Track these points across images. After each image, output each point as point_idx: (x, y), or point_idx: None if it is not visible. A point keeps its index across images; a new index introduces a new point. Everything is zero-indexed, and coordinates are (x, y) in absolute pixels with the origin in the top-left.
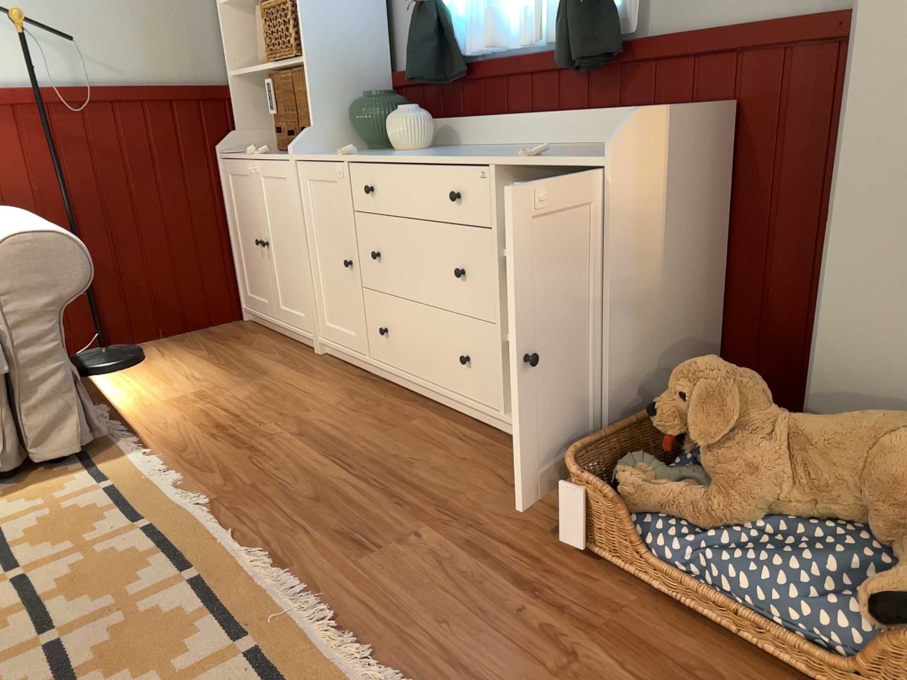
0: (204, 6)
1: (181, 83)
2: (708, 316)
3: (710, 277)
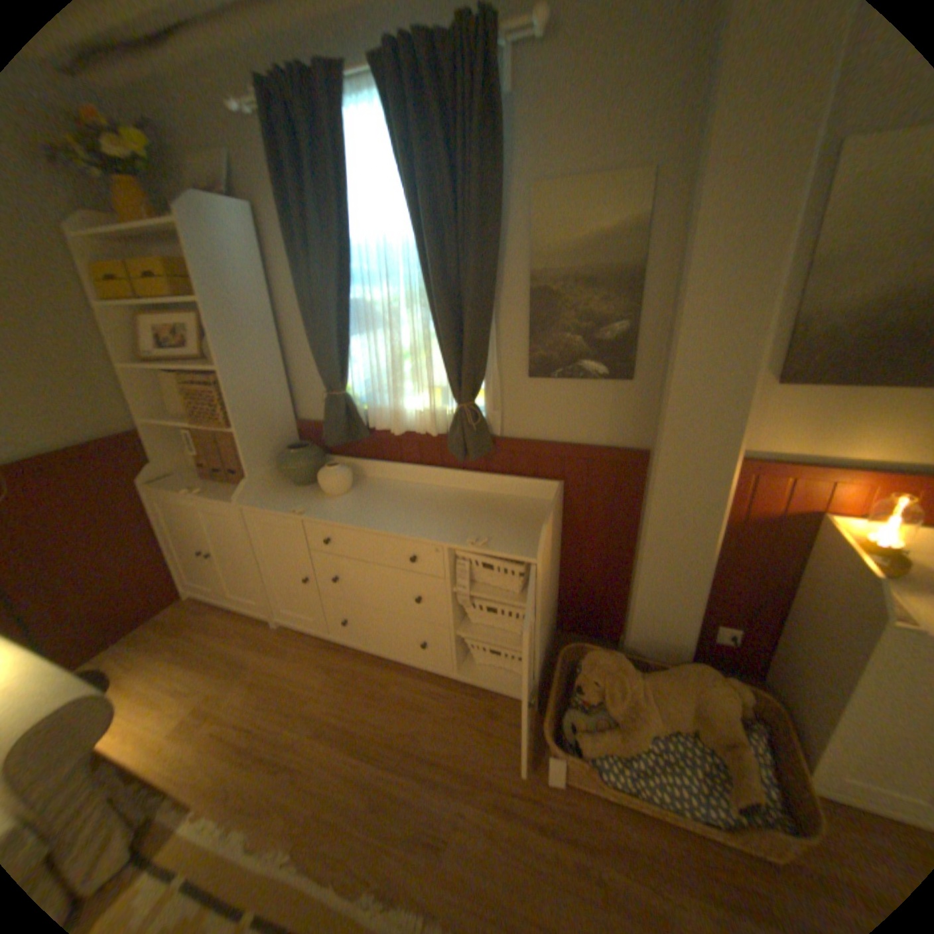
0: (99, 366)
1: (87, 436)
2: (557, 586)
3: (558, 568)
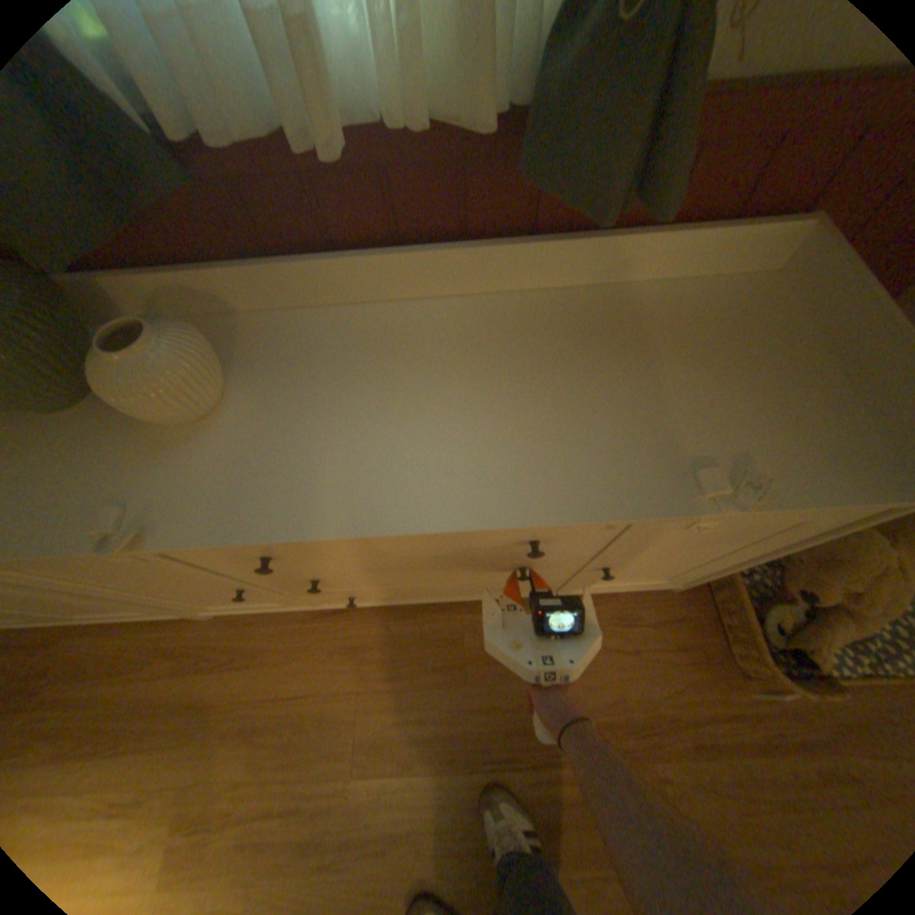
0: None
1: None
2: None
3: None
